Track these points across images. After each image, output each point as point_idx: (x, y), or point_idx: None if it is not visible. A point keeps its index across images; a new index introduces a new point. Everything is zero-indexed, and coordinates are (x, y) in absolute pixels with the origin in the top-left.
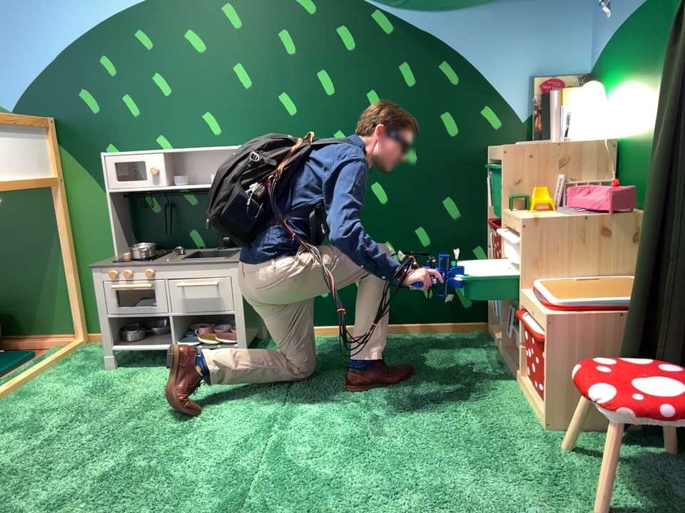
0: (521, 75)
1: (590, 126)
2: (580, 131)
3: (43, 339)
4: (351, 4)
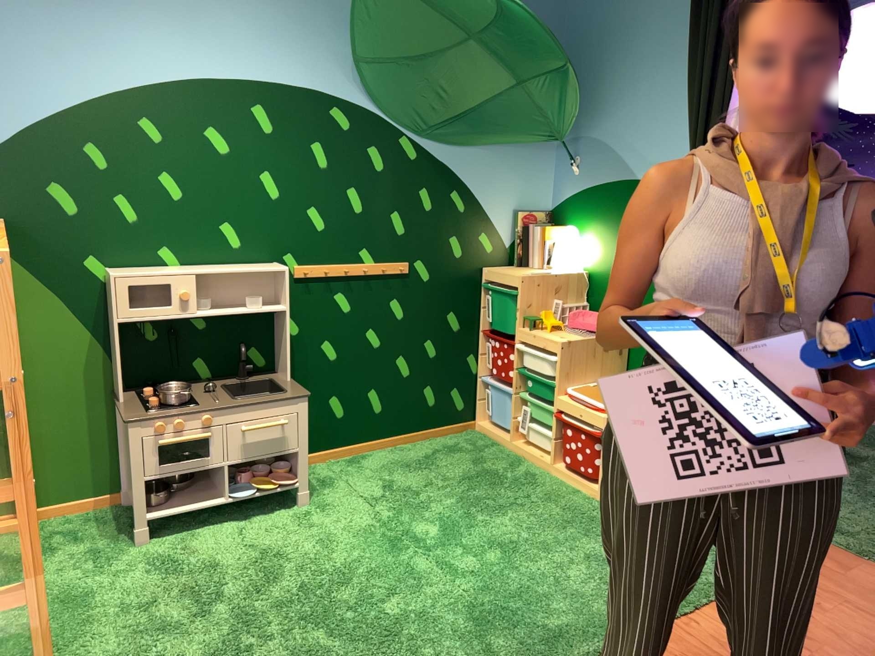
0: (506, 210)
1: (569, 262)
2: (562, 265)
3: None
4: (383, 131)
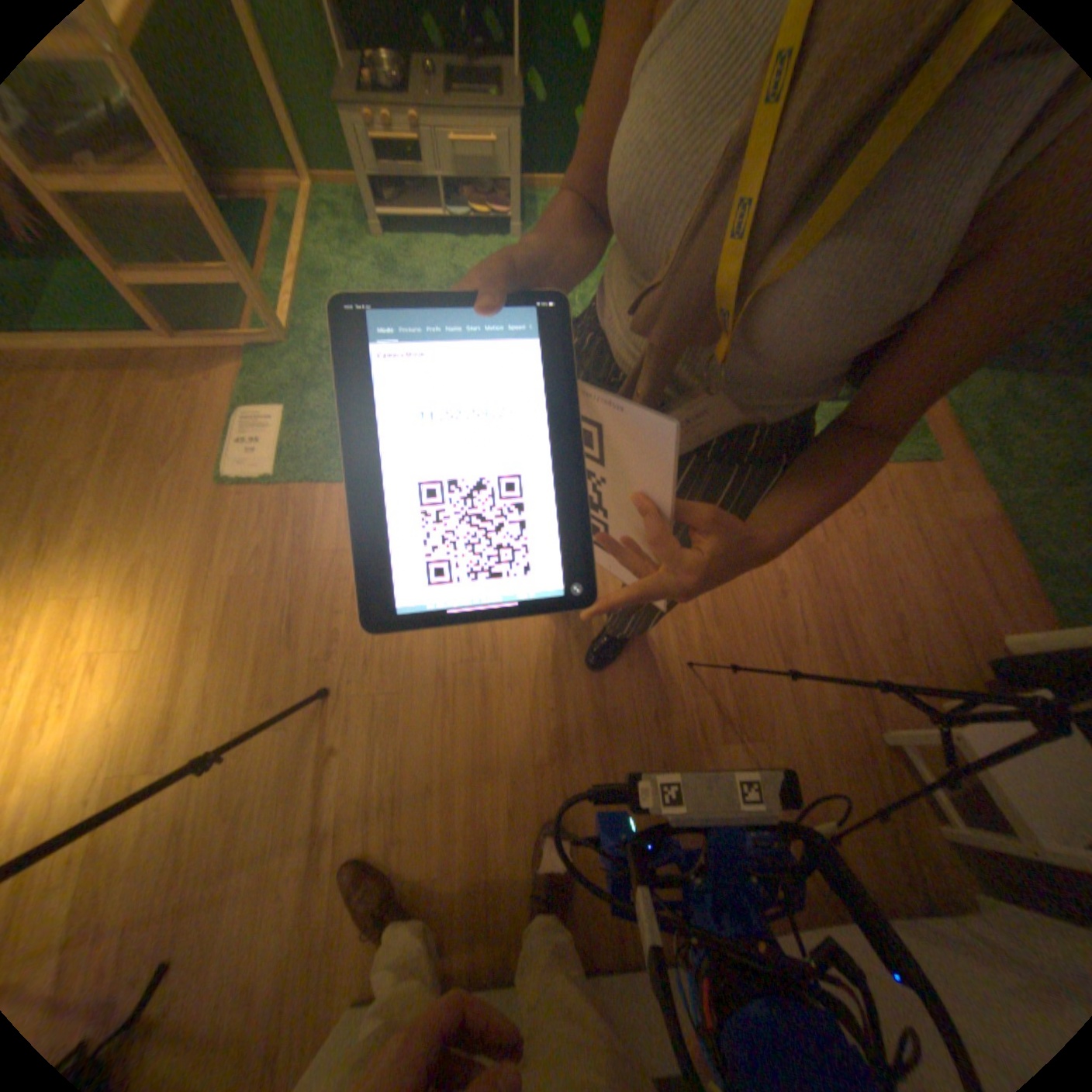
0: None
1: None
2: None
3: (257, 179)
4: None
